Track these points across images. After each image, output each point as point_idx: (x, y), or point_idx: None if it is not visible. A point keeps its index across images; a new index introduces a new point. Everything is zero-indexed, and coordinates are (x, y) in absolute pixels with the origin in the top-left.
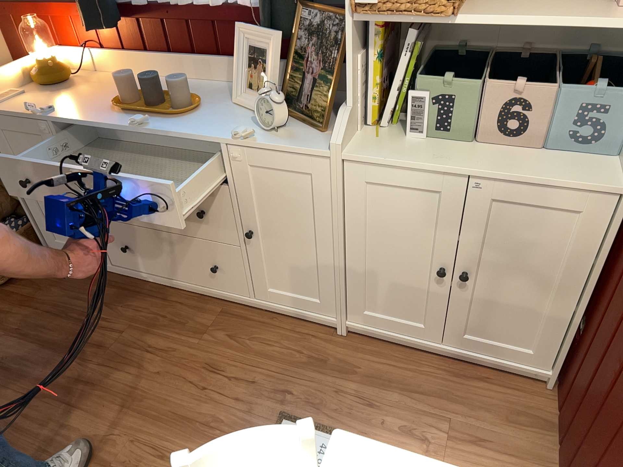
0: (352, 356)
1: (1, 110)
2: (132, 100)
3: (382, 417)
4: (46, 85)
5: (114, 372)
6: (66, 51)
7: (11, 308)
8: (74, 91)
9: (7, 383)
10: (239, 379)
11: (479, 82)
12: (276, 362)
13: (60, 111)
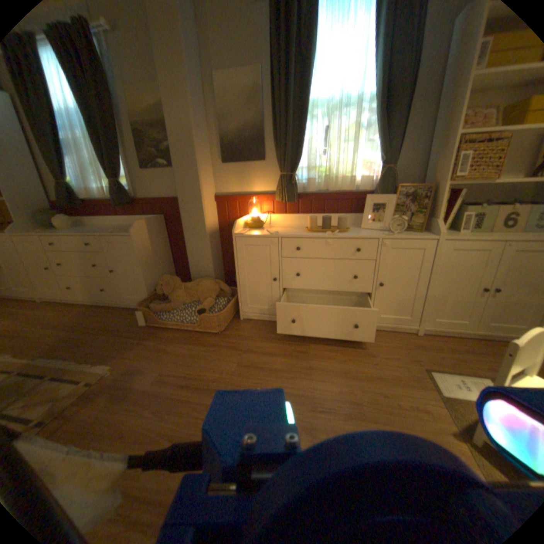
0: (435, 345)
1: (243, 233)
2: (313, 226)
3: (477, 368)
4: (253, 225)
5: (319, 365)
6: (259, 212)
7: (230, 343)
8: (266, 228)
9: (261, 378)
10: (390, 360)
11: (495, 206)
12: (401, 351)
13: (277, 232)
